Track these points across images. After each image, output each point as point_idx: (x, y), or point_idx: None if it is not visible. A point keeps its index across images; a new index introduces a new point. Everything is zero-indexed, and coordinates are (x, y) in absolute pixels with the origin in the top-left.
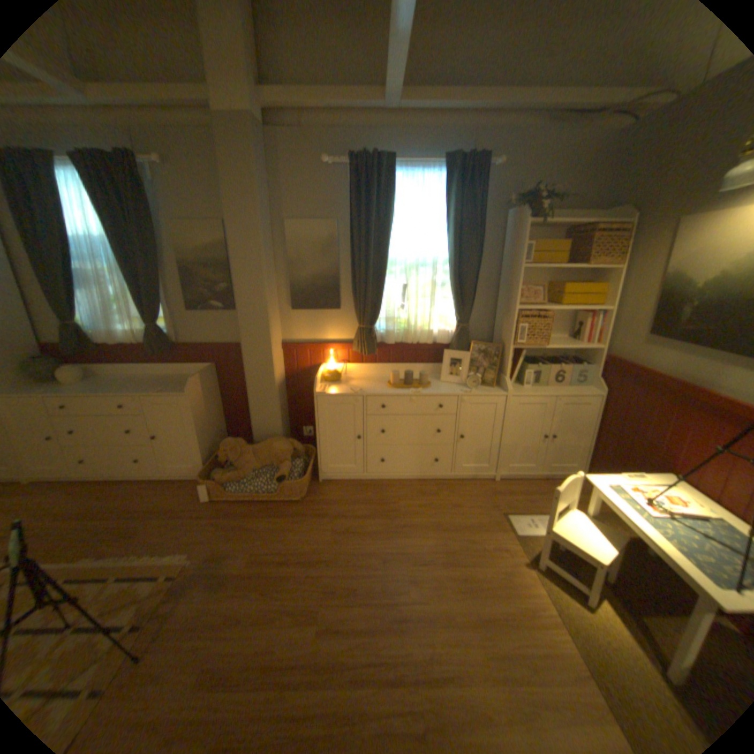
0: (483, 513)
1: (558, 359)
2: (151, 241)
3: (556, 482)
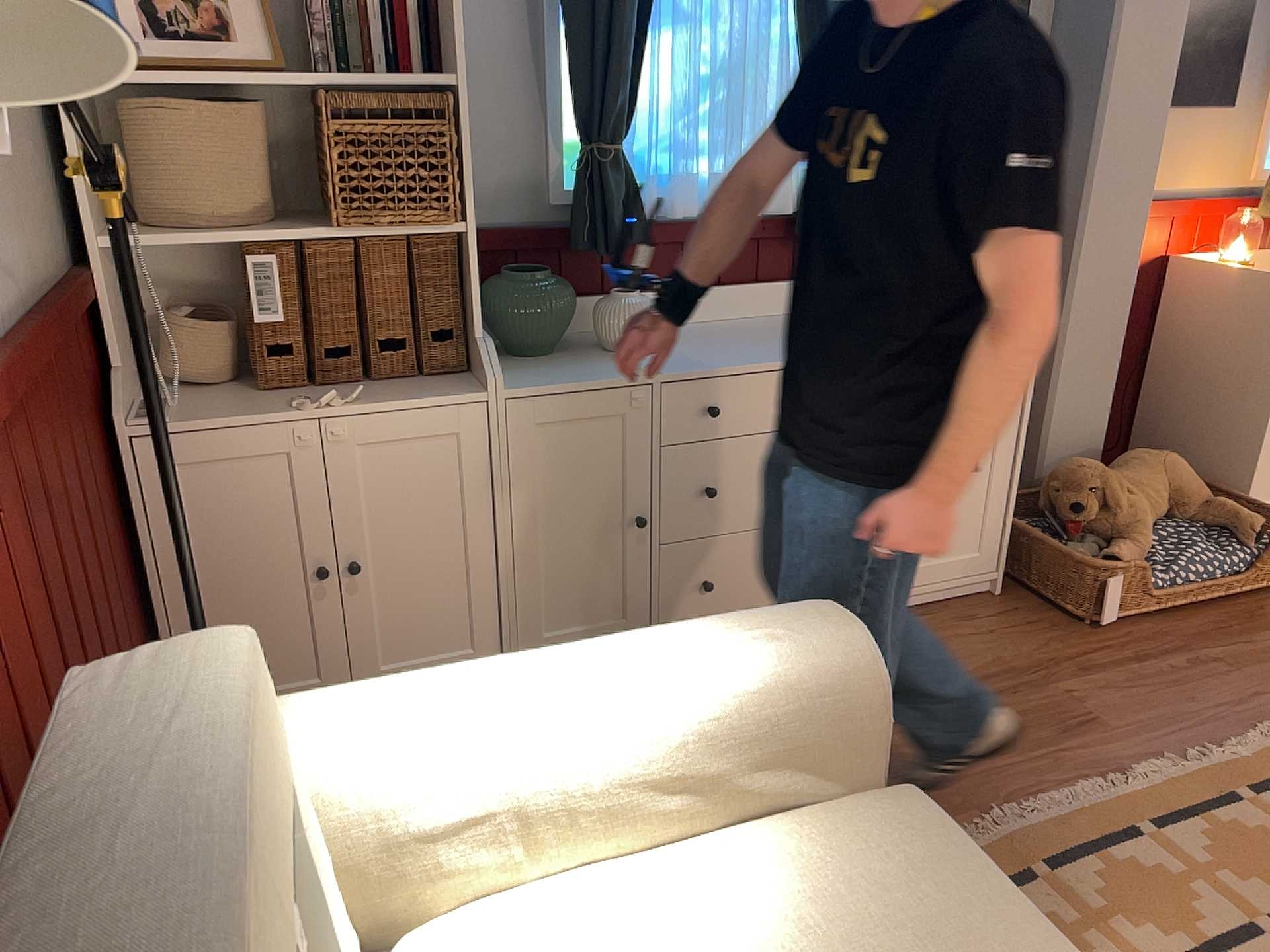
0: None
1: None
2: None
3: None
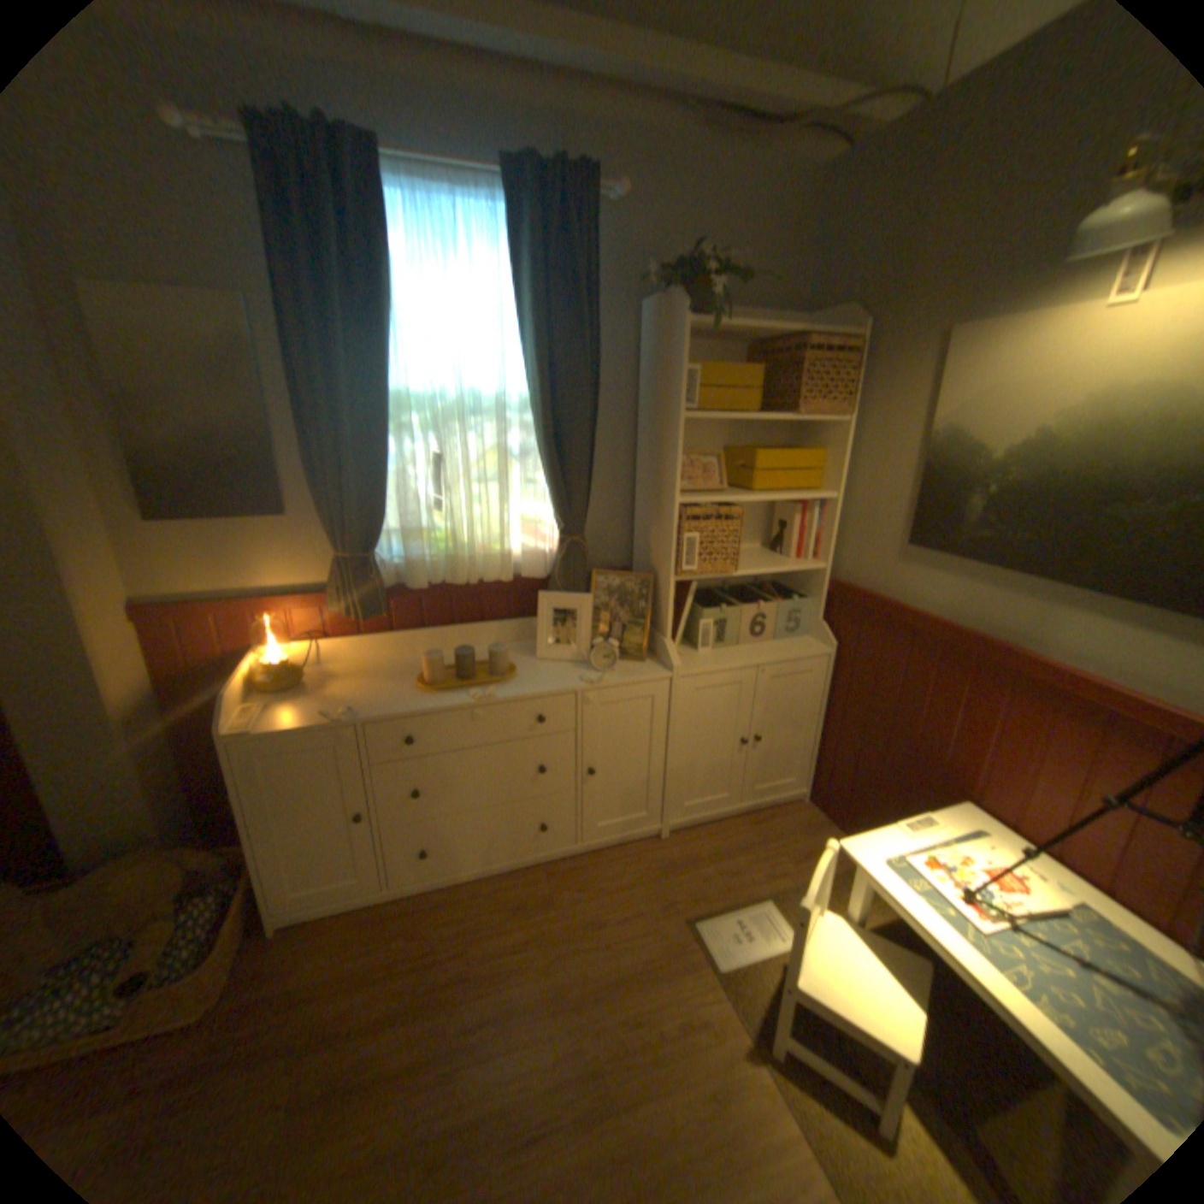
0: (648, 931)
1: (750, 590)
2: None
3: (764, 817)
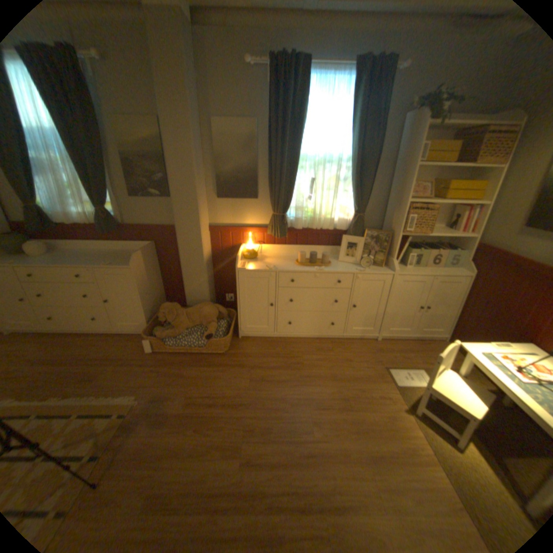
0: (369, 367)
1: (435, 245)
2: (96, 133)
3: (425, 343)
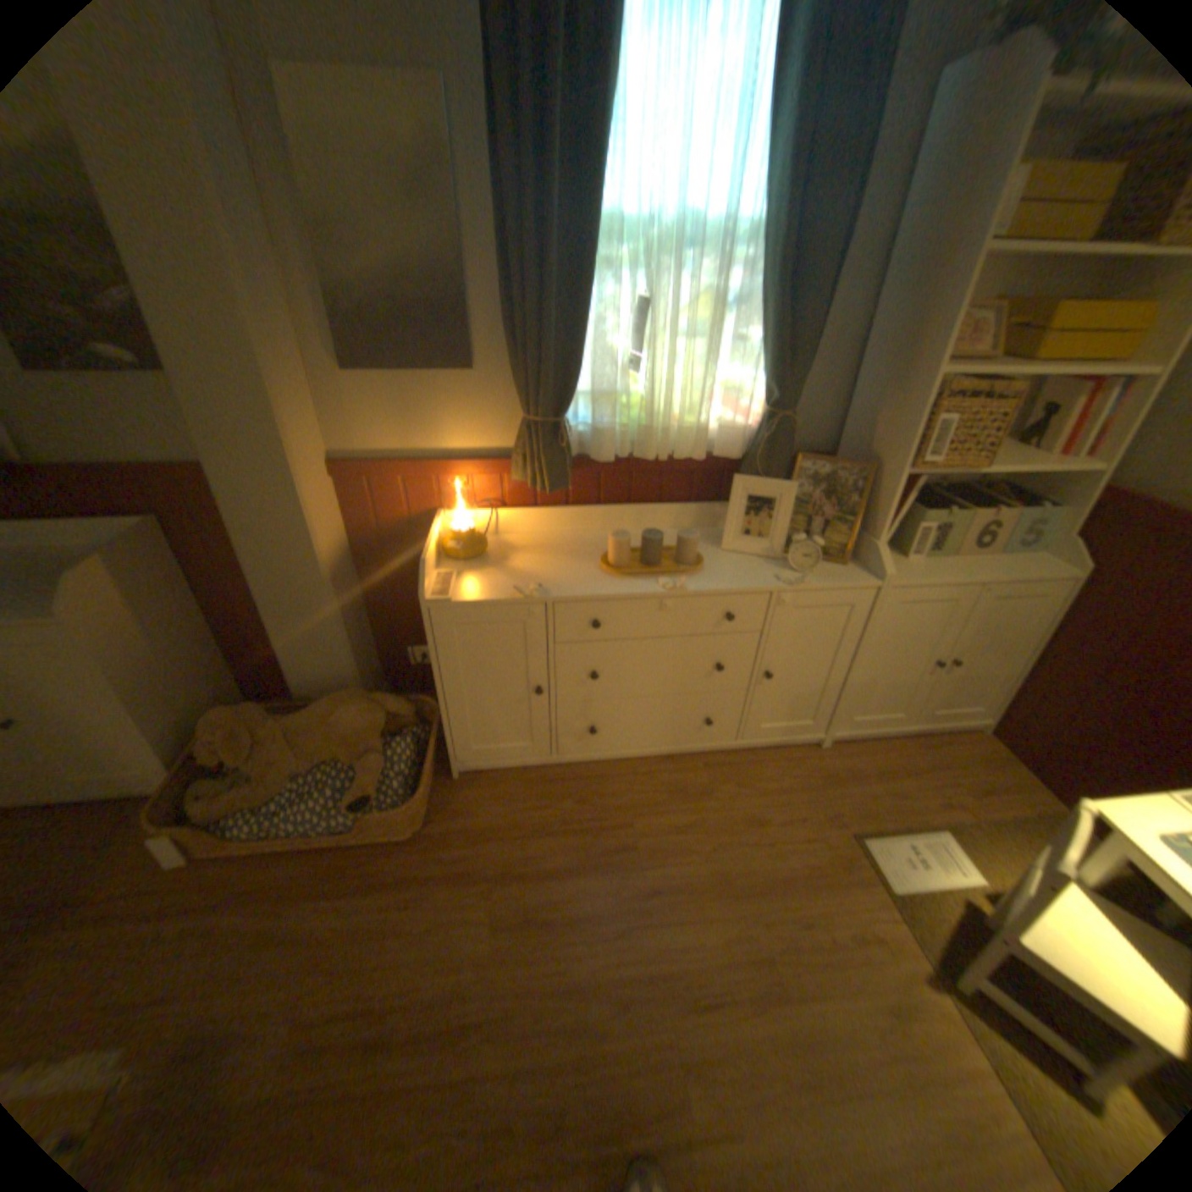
0: (813, 838)
1: (978, 491)
2: None
3: (937, 743)
